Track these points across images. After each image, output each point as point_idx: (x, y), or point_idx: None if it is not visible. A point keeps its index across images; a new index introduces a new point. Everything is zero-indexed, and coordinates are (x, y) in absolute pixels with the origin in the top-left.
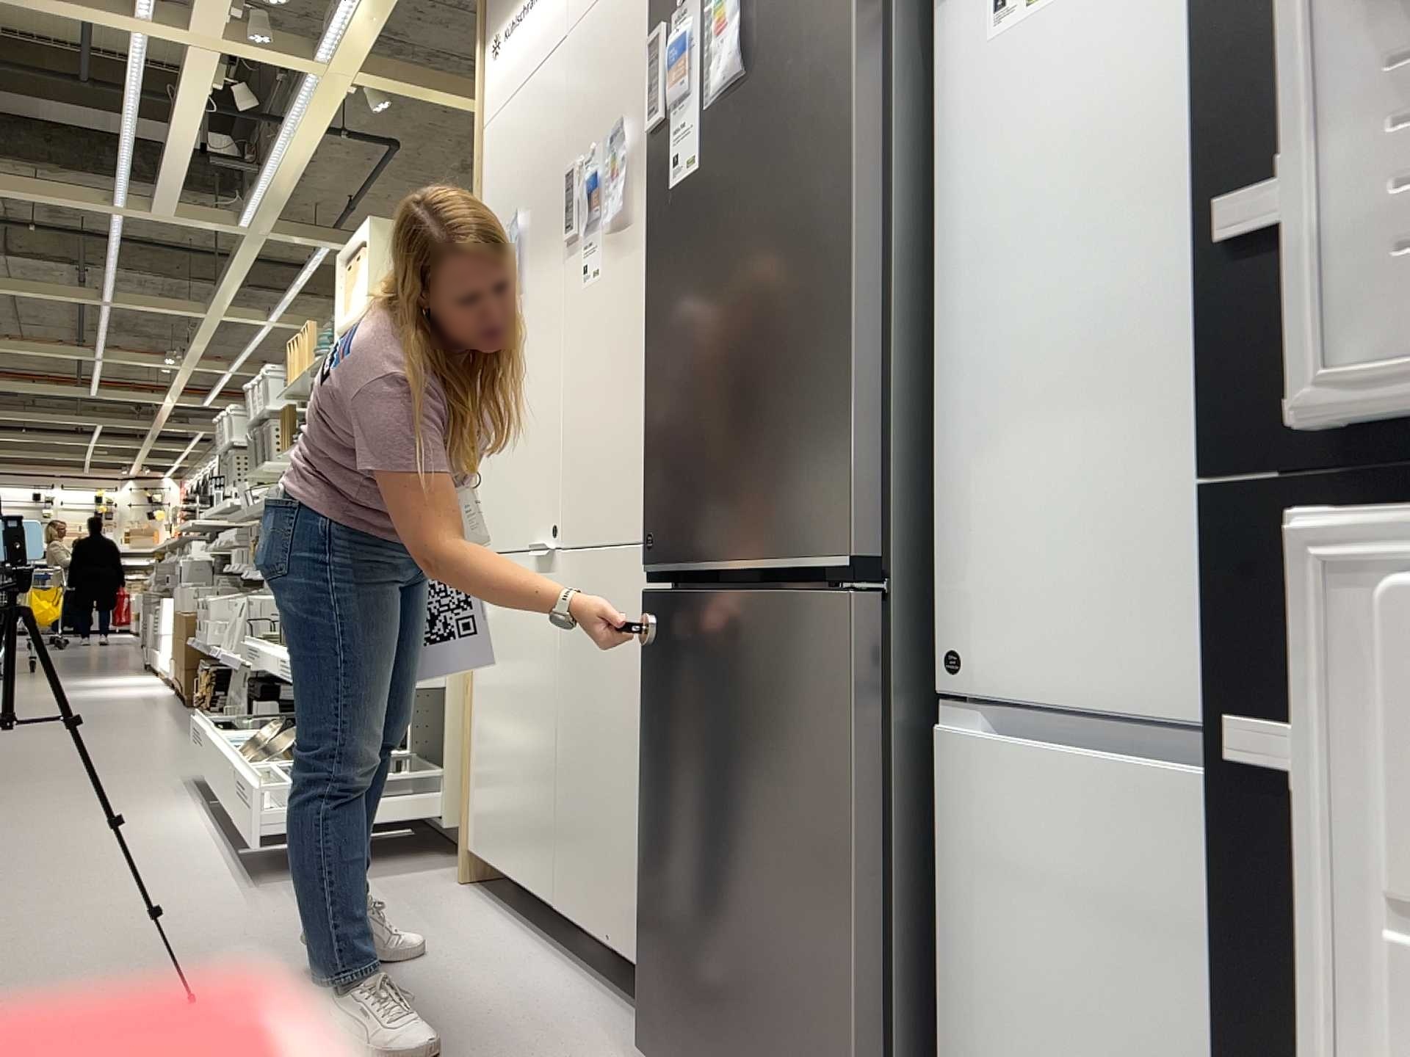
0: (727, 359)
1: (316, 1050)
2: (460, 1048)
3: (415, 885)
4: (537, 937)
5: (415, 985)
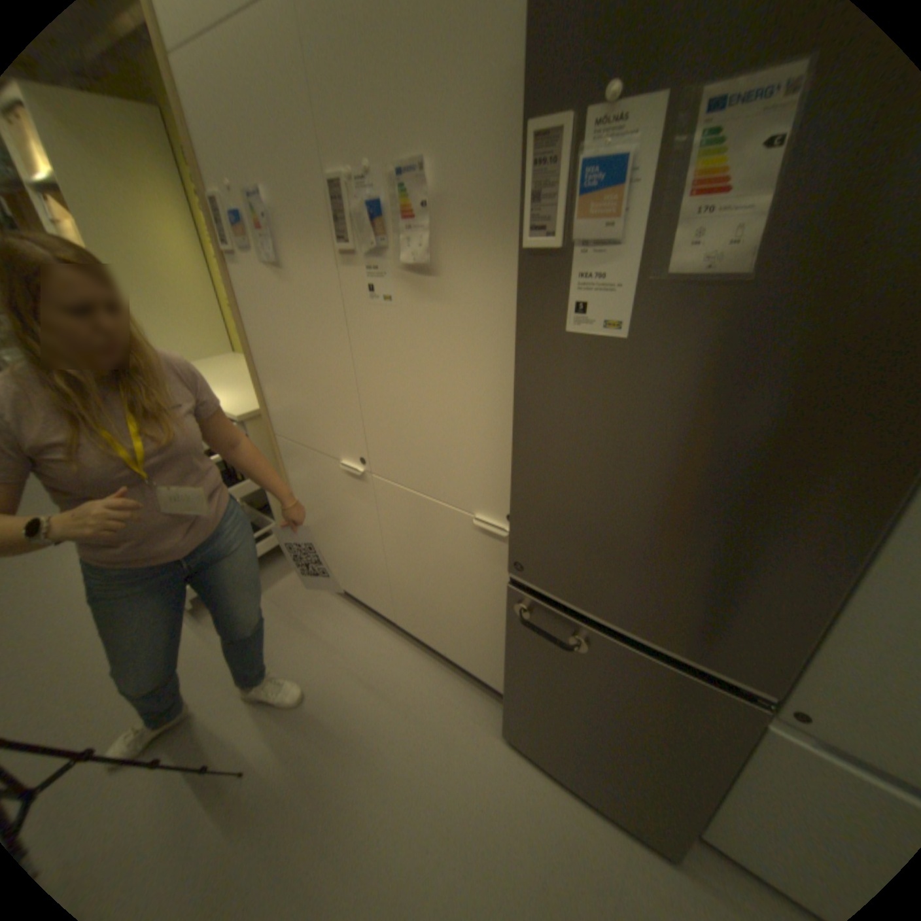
0: (646, 517)
1: (339, 790)
2: (410, 753)
3: (291, 593)
4: (382, 624)
5: (350, 697)
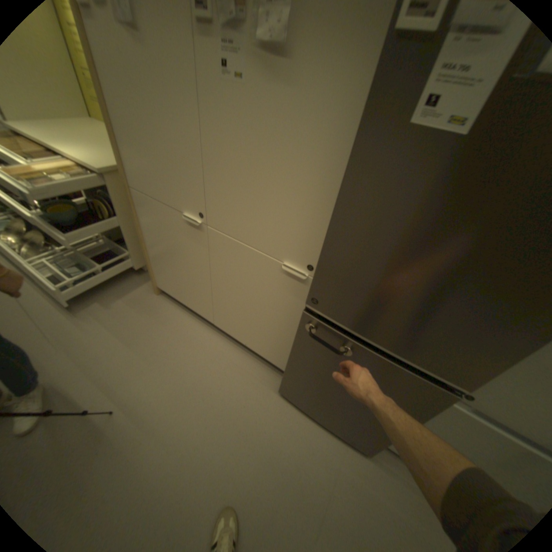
0: (426, 279)
1: (178, 421)
2: (222, 400)
3: (141, 300)
4: (204, 323)
5: (184, 366)
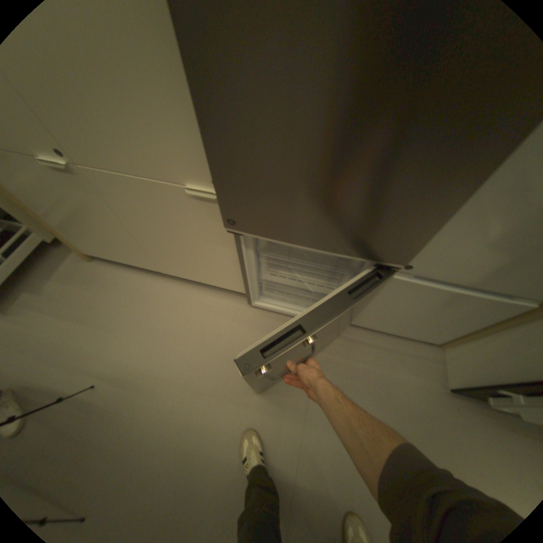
0: (331, 157)
1: (159, 370)
2: (195, 338)
3: (71, 273)
4: (151, 274)
5: (146, 322)
